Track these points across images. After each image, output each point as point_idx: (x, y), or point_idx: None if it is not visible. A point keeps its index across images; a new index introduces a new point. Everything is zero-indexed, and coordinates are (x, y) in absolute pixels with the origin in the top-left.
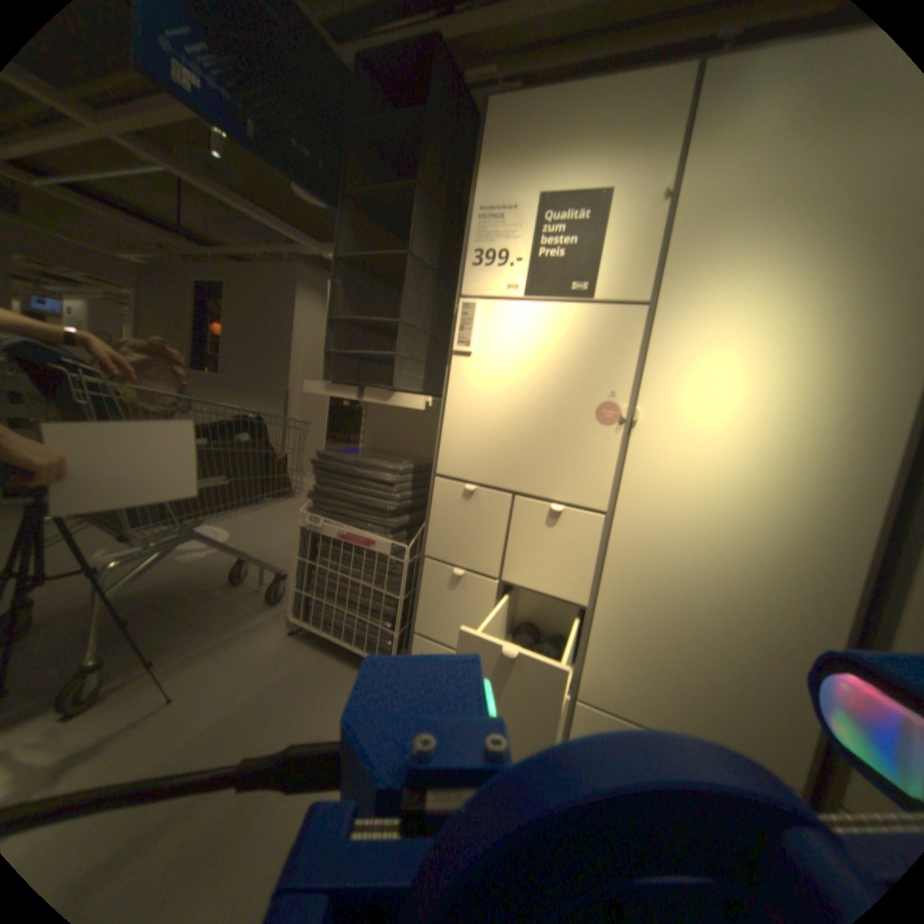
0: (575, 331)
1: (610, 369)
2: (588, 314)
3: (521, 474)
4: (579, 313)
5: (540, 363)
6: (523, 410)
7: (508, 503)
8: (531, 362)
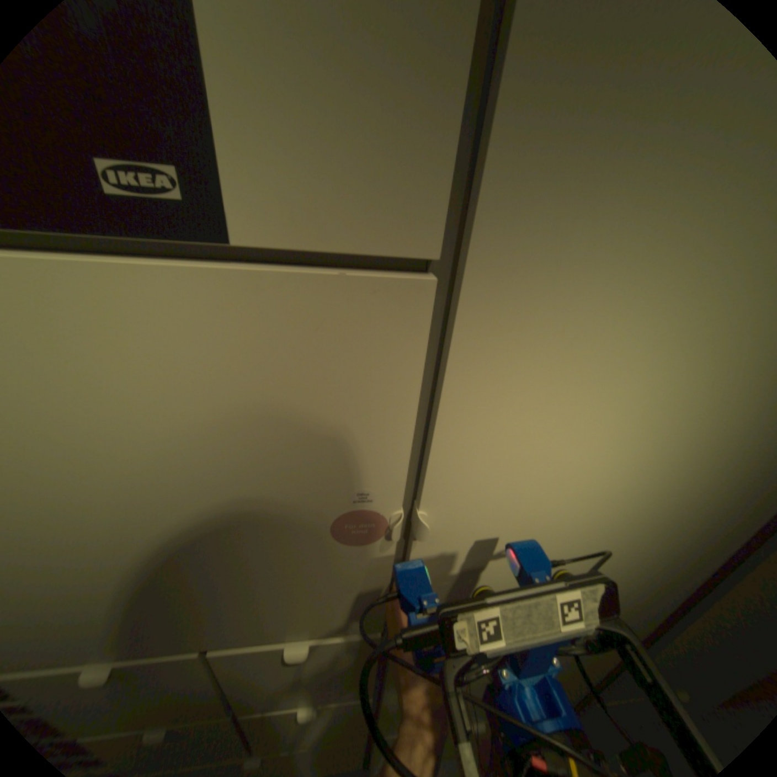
0: (206, 353)
1: (350, 445)
2: (232, 293)
3: (203, 629)
4: (192, 291)
5: (124, 450)
6: (140, 549)
7: (197, 661)
8: (90, 450)
